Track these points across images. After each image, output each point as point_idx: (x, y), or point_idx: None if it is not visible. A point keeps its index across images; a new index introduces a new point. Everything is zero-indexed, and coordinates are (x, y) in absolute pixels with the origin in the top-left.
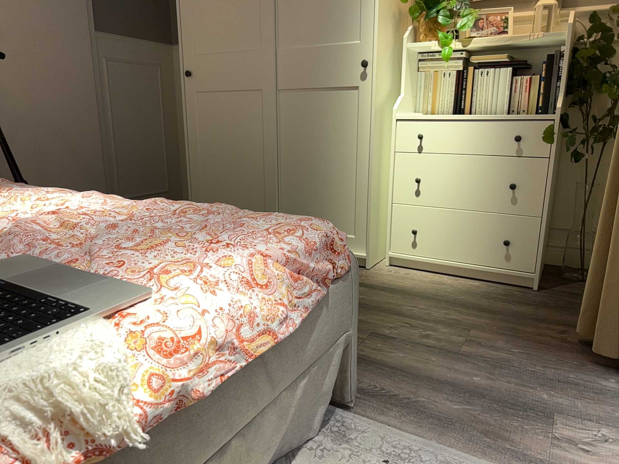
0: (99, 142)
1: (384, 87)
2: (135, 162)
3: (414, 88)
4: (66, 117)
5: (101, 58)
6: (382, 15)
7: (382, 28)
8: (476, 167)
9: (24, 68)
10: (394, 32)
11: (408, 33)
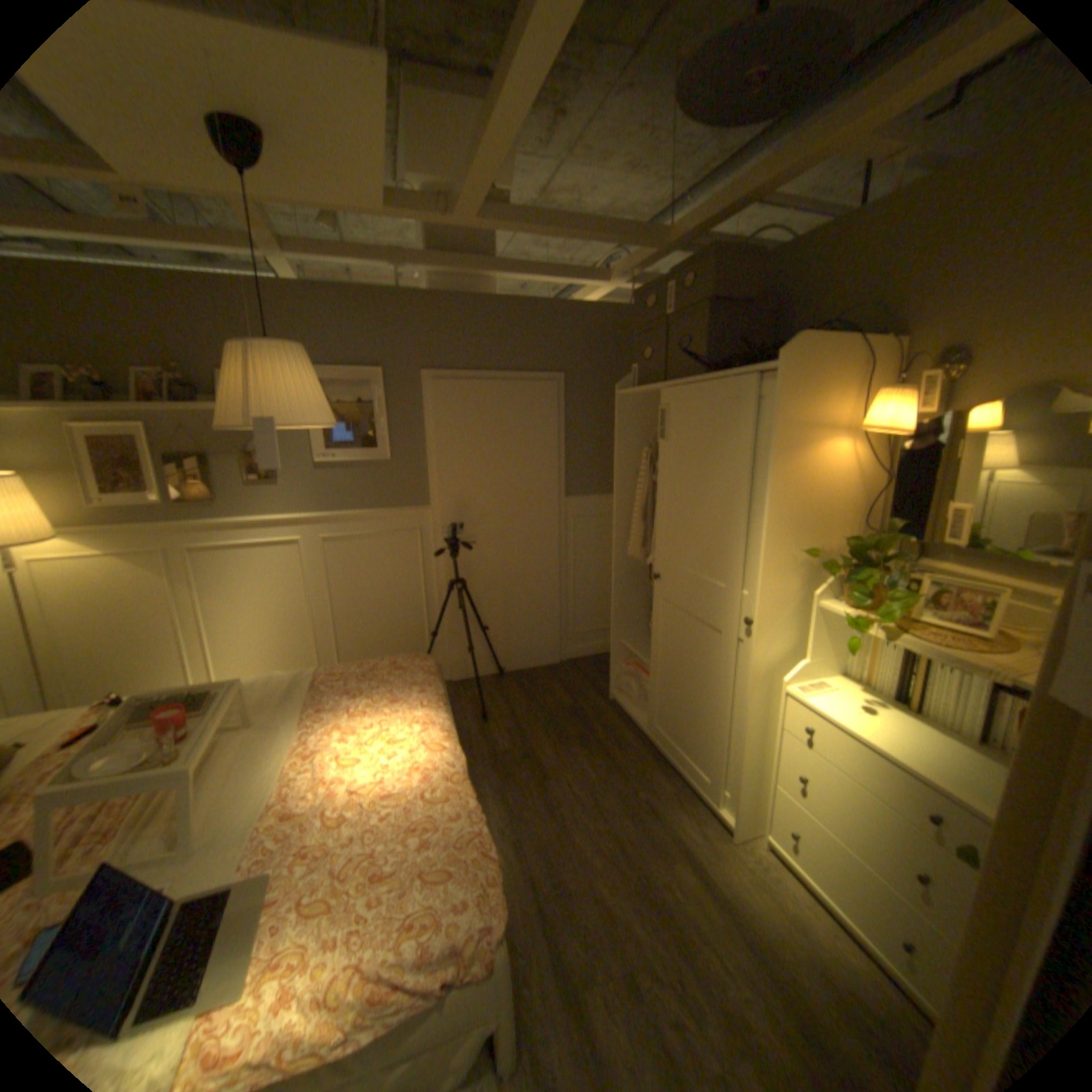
0: (555, 588)
1: (778, 648)
2: (590, 601)
3: (844, 645)
4: (528, 571)
5: (567, 518)
6: (775, 574)
7: (774, 587)
8: (876, 814)
9: (499, 539)
10: (805, 582)
11: (825, 587)
